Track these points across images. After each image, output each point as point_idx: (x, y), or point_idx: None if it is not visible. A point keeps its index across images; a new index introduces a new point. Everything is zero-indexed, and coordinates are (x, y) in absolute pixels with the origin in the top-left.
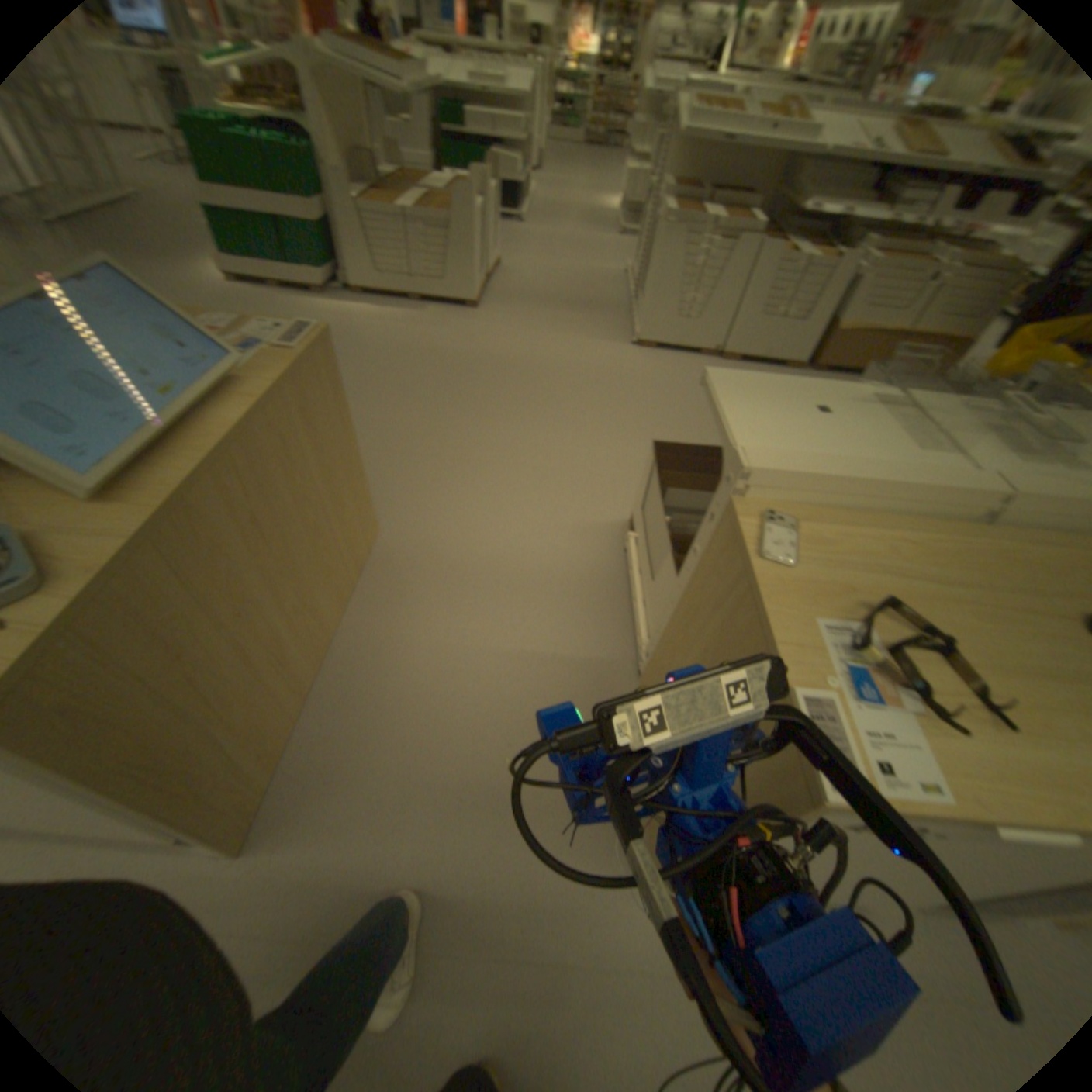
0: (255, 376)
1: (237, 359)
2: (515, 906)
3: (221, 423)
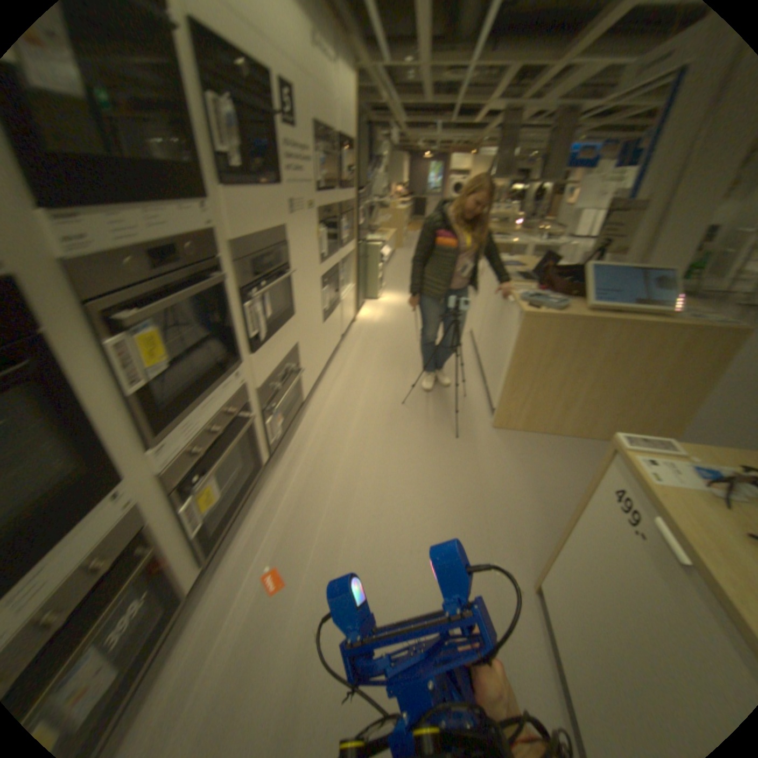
0: (685, 323)
1: (689, 320)
2: (507, 517)
3: (647, 322)
